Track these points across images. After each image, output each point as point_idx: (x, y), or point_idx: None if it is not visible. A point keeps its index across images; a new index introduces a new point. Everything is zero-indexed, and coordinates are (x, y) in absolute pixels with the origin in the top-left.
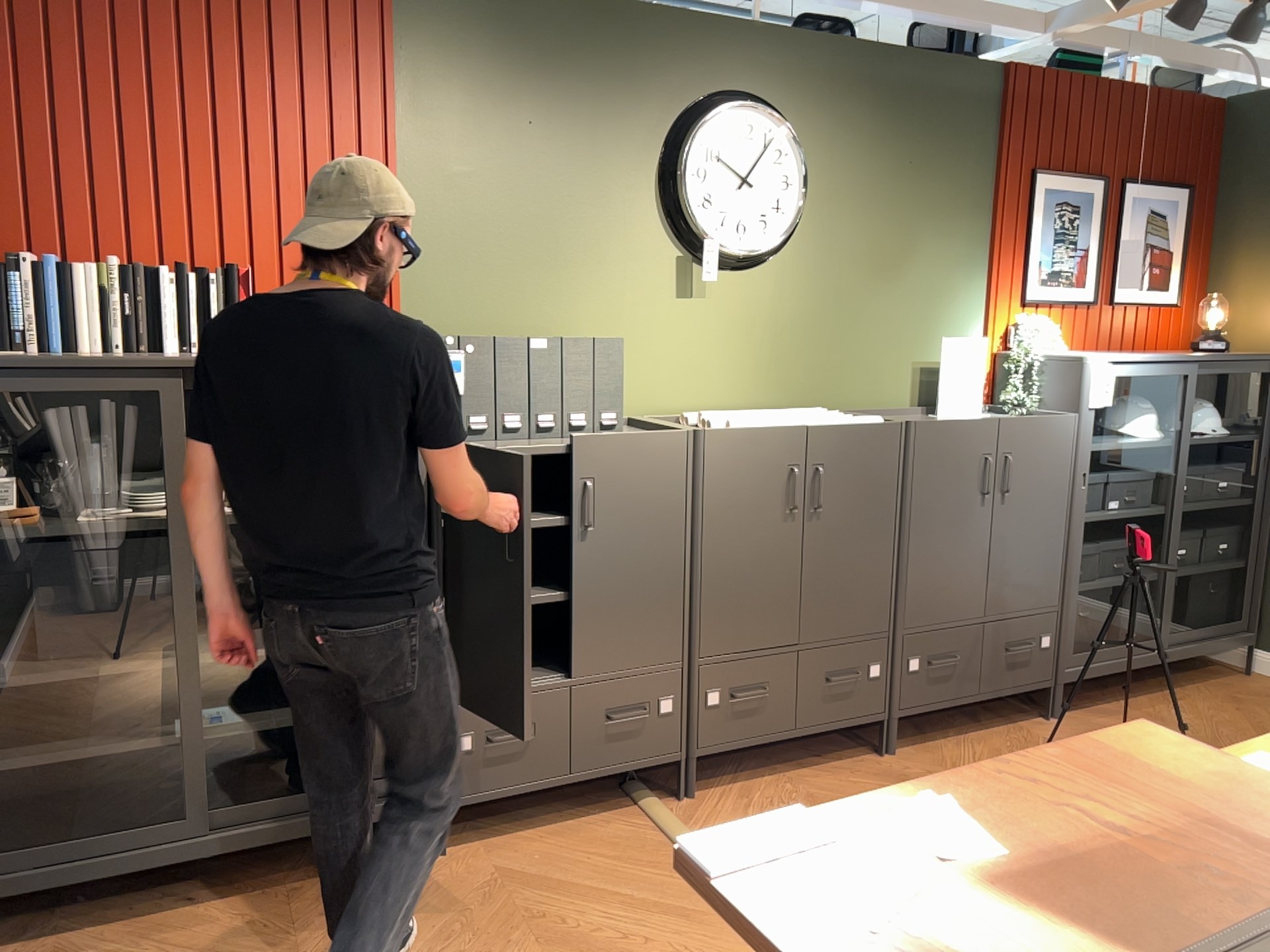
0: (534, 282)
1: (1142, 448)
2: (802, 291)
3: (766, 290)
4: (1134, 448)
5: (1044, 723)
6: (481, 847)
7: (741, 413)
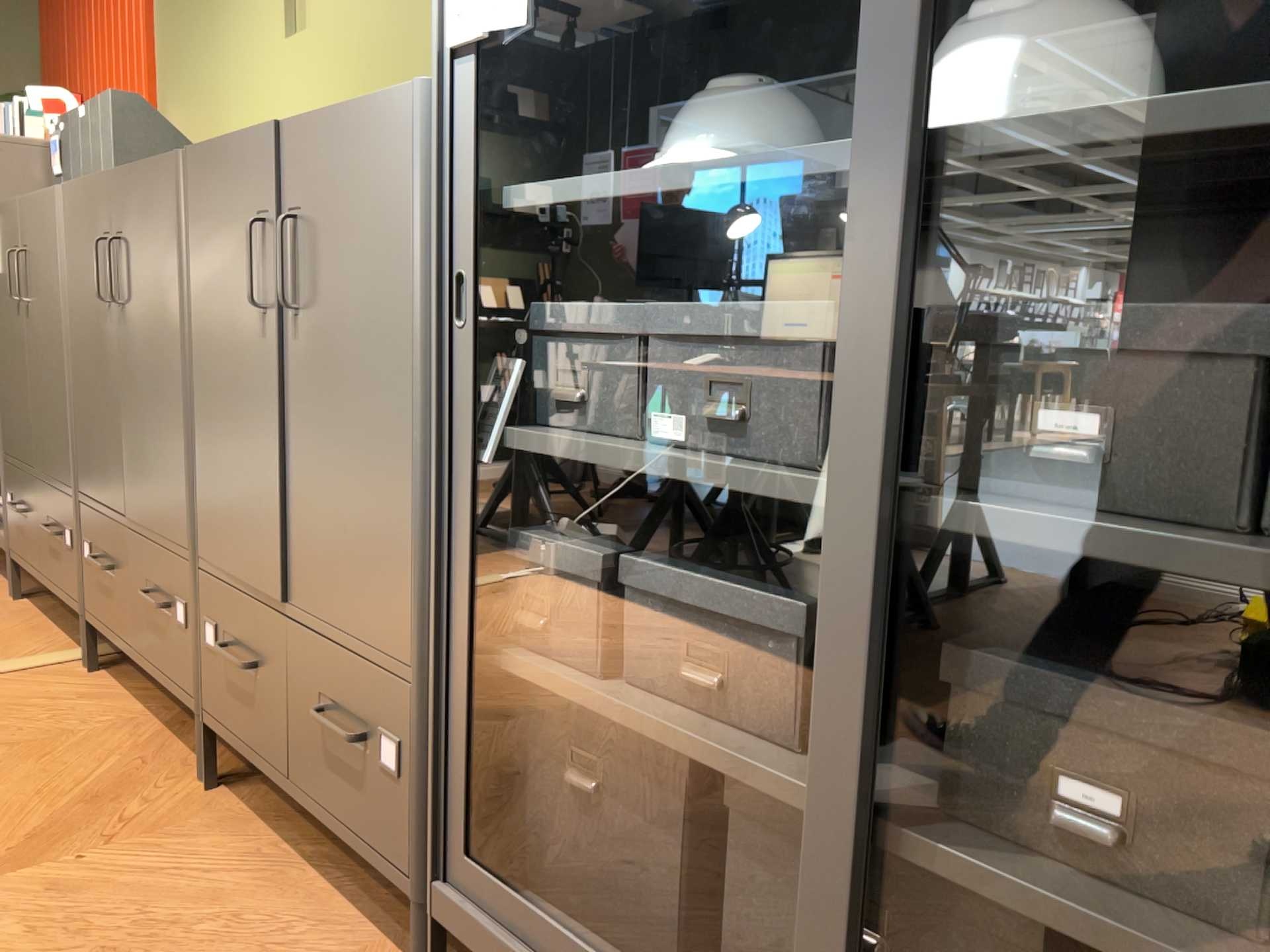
0: (207, 63)
1: (727, 181)
2: None
3: None
4: (689, 185)
5: None
6: (23, 609)
7: None
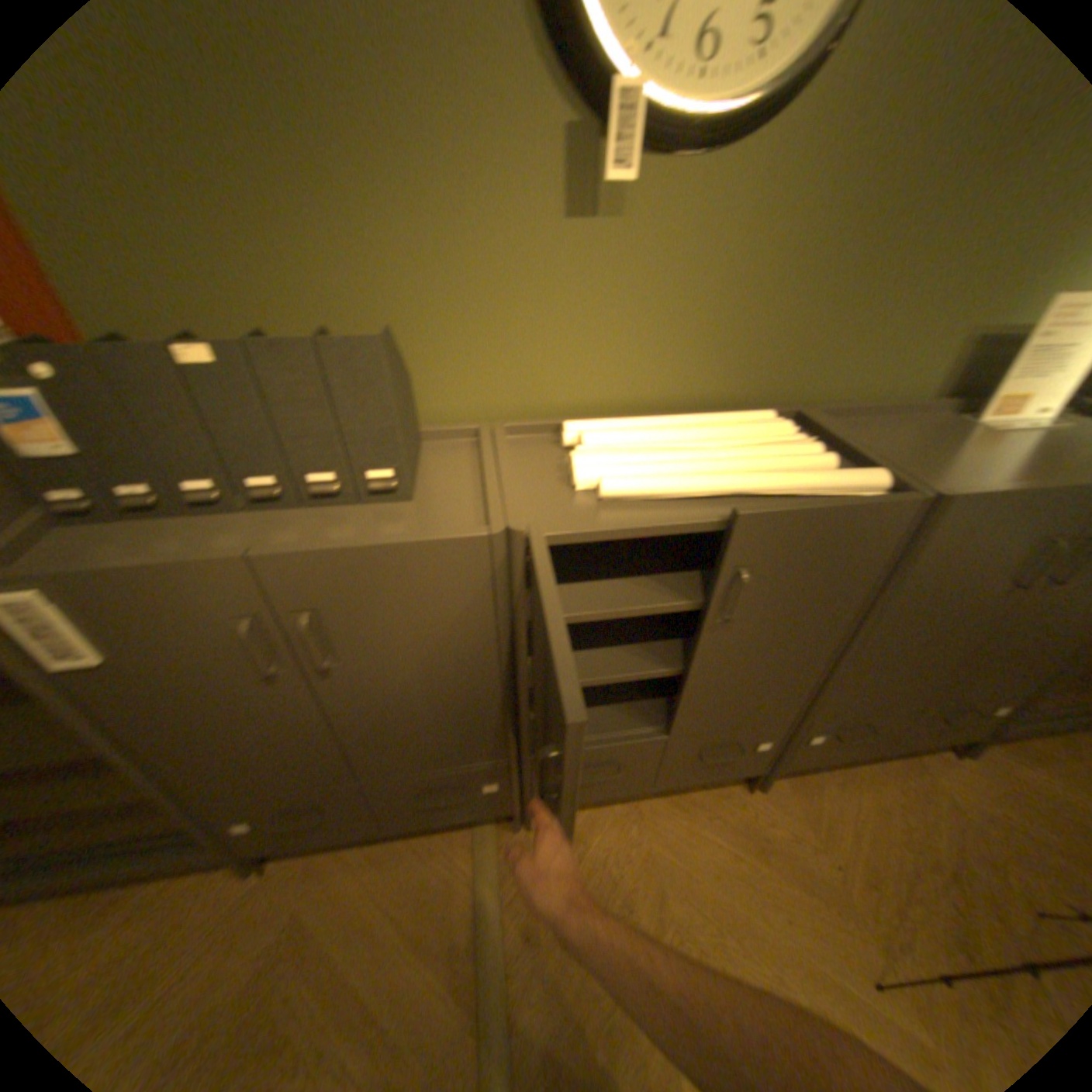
0: (280, 192)
1: None
2: (814, 196)
3: (743, 195)
4: None
5: (955, 765)
6: (304, 867)
7: (647, 434)
